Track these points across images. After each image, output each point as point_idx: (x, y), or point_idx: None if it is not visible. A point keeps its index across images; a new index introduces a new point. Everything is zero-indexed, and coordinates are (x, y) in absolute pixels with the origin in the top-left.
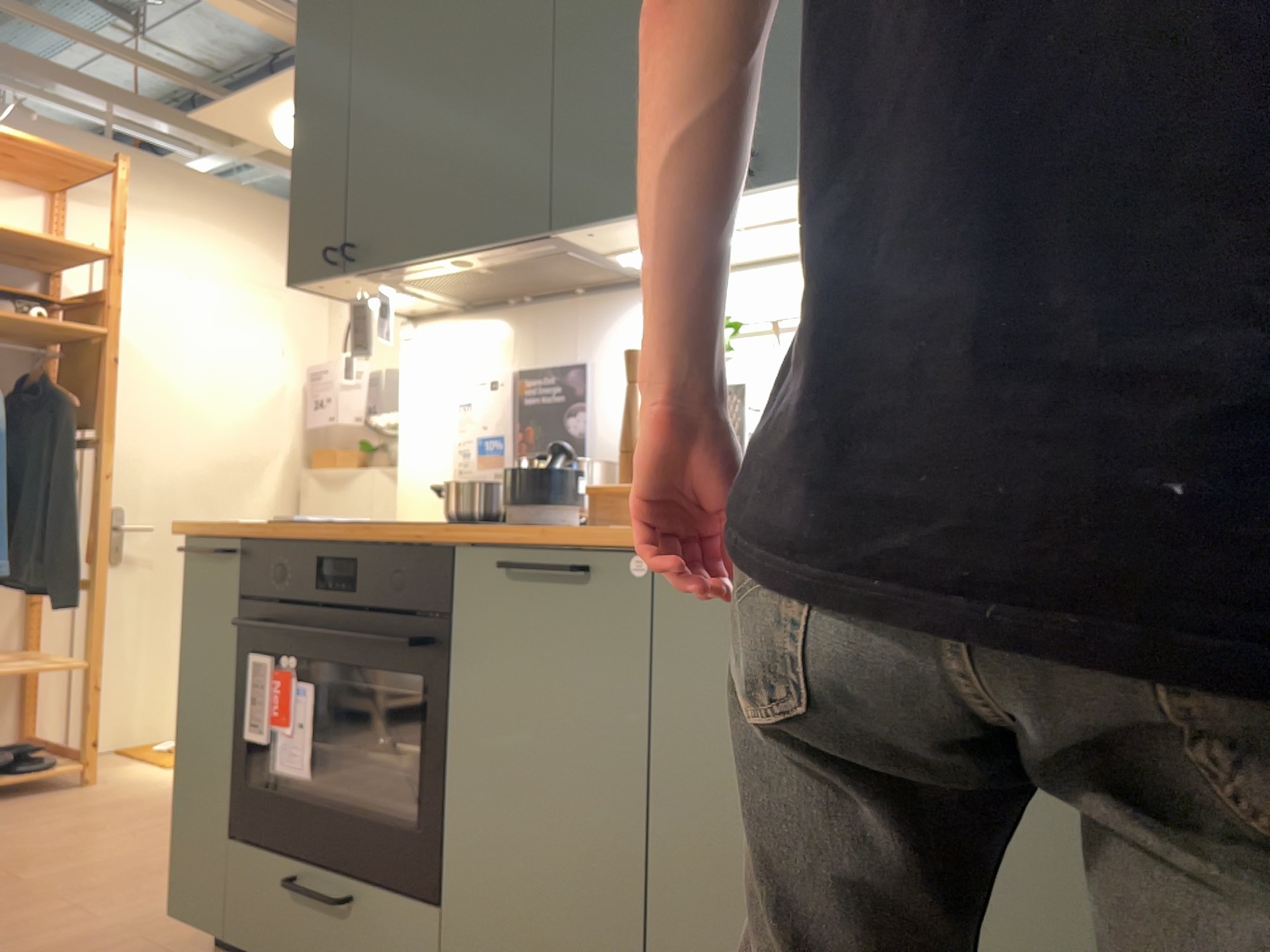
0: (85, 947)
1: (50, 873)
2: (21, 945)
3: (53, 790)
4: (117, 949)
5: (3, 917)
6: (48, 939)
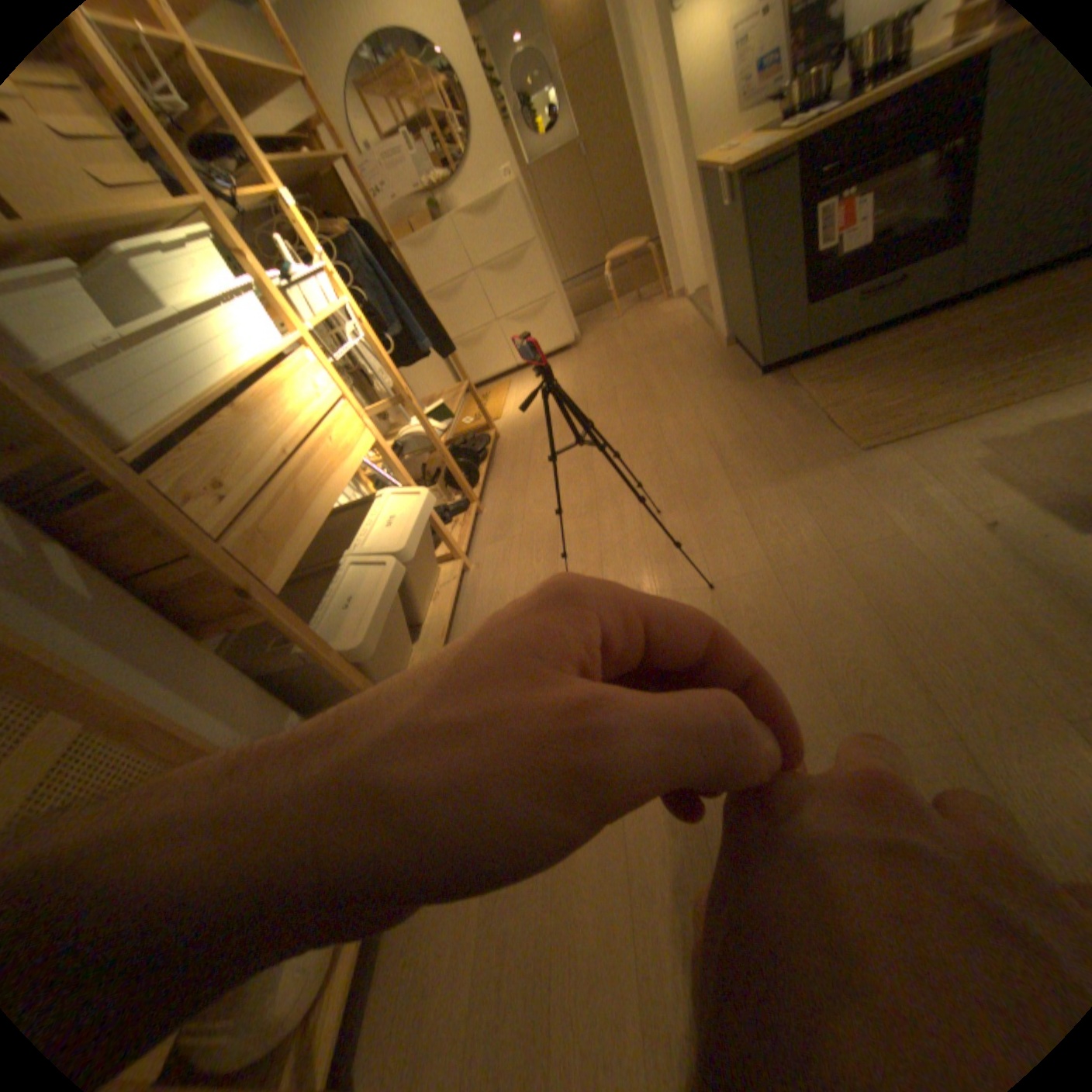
0: (723, 405)
1: (618, 427)
2: (702, 420)
3: (491, 445)
4: (733, 397)
5: (662, 430)
6: (702, 415)
